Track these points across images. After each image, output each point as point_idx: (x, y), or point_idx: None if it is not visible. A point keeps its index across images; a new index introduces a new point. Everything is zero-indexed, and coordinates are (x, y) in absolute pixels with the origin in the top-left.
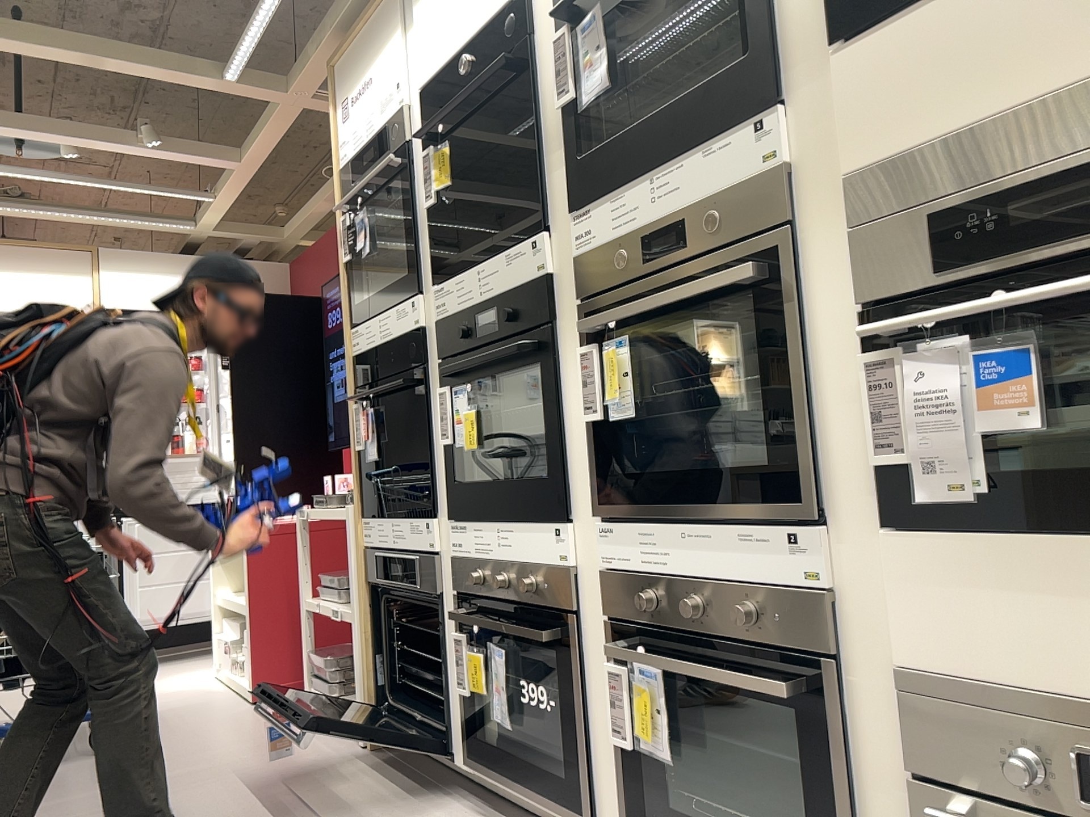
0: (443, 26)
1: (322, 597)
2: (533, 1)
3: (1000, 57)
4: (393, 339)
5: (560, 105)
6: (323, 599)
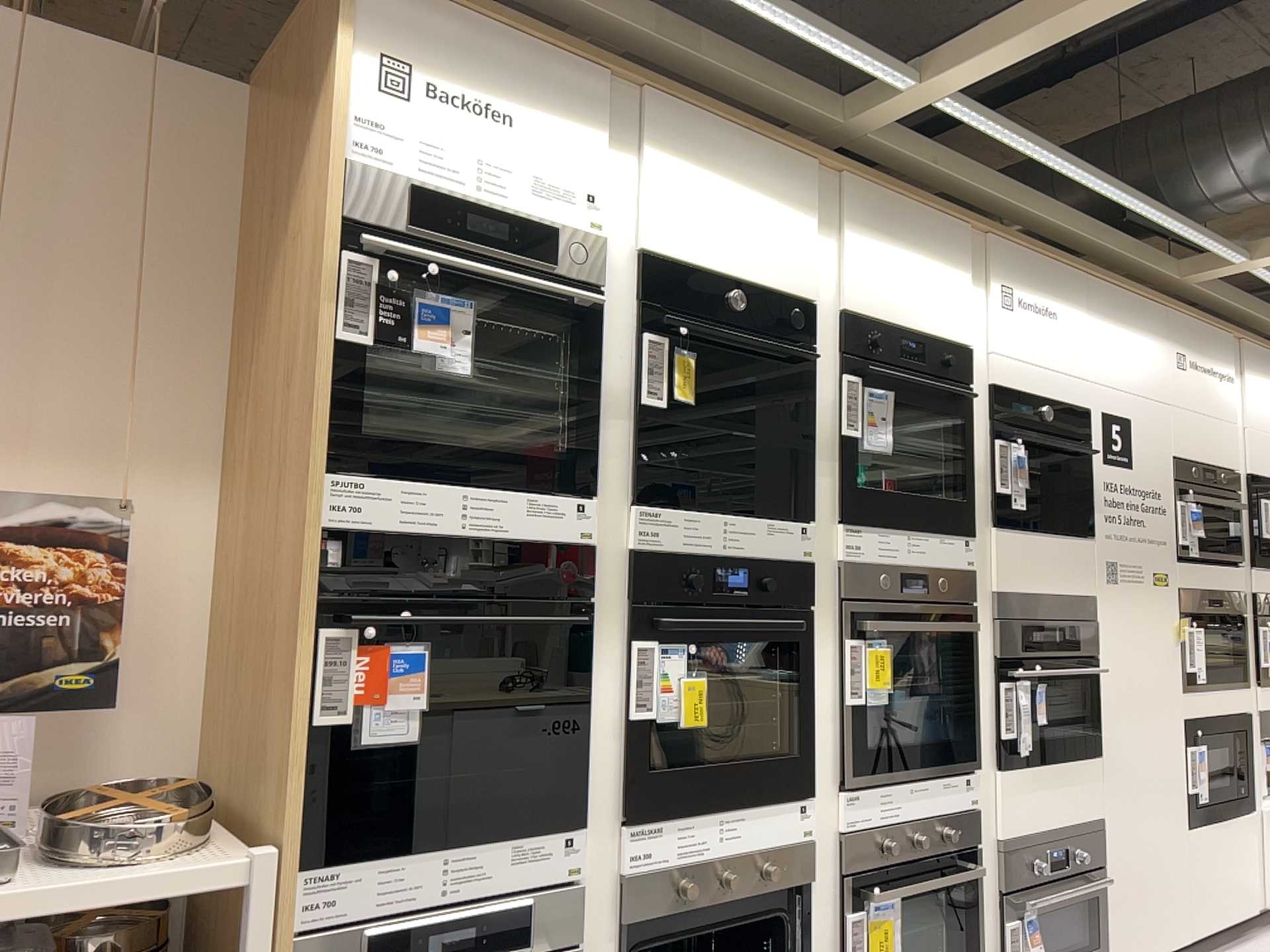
0: (705, 224)
1: None
2: (816, 317)
3: (1040, 571)
4: (498, 540)
5: (842, 430)
6: None
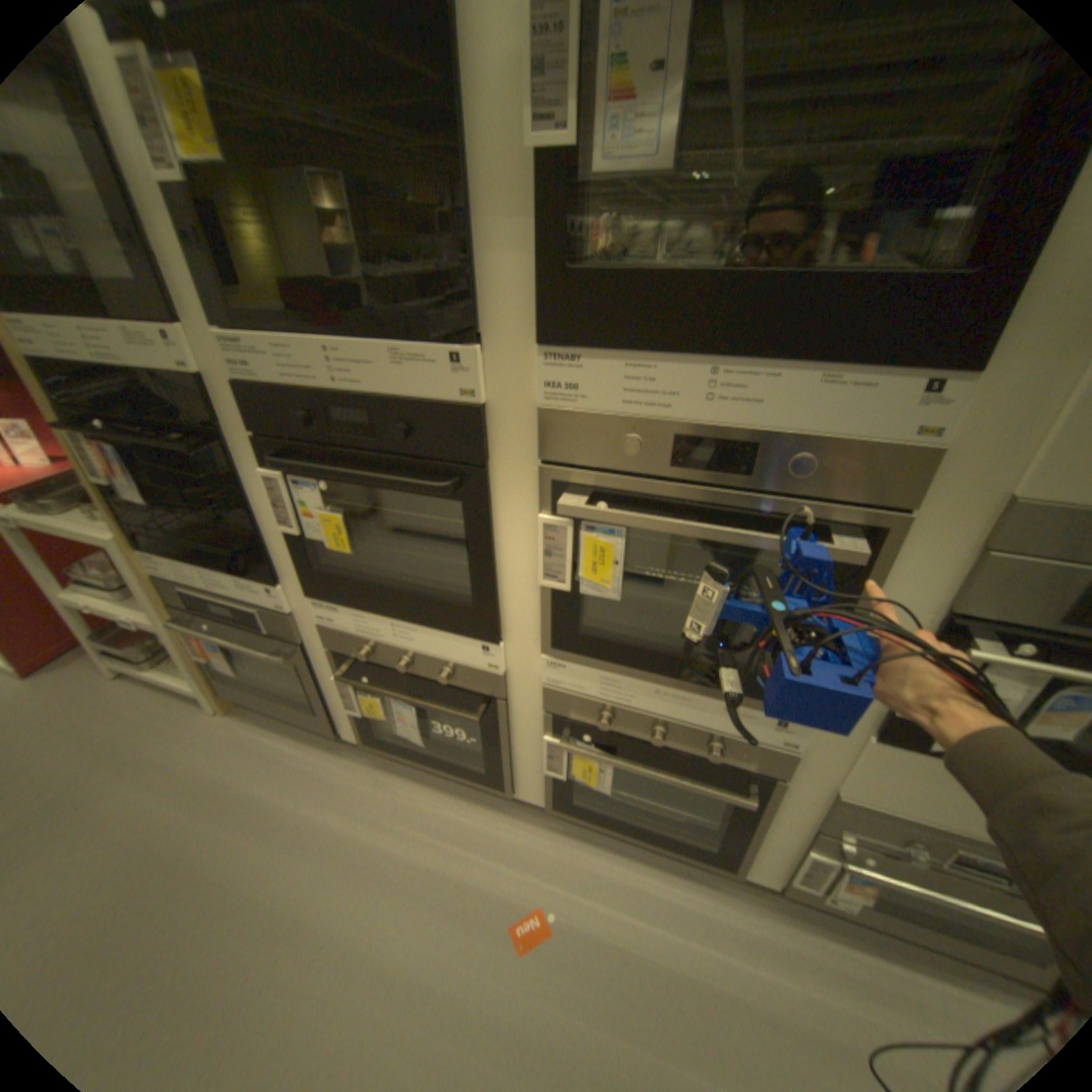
0: None
1: (80, 592)
2: None
3: None
4: (127, 368)
5: (532, 134)
6: (85, 596)
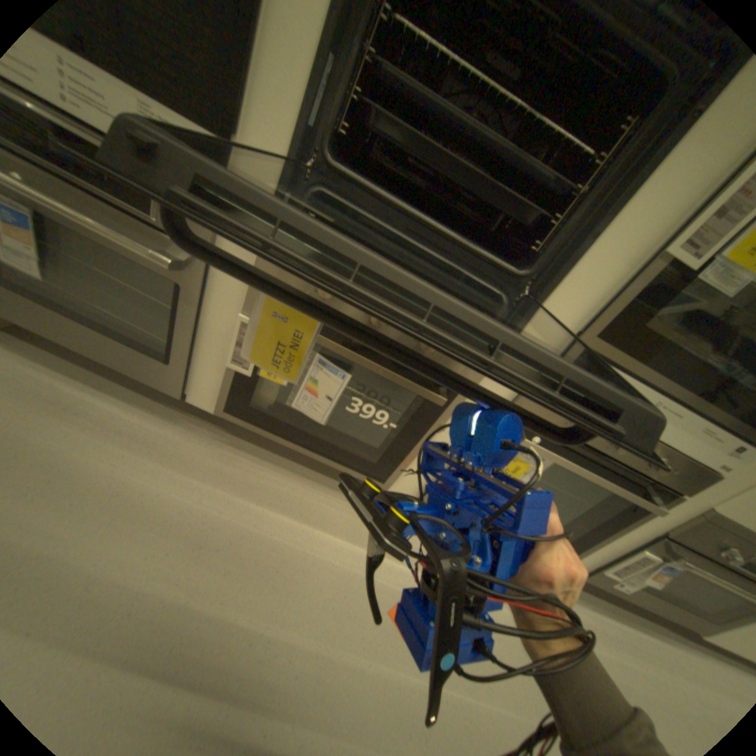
0: None
1: None
2: None
3: None
4: None
5: None
6: None
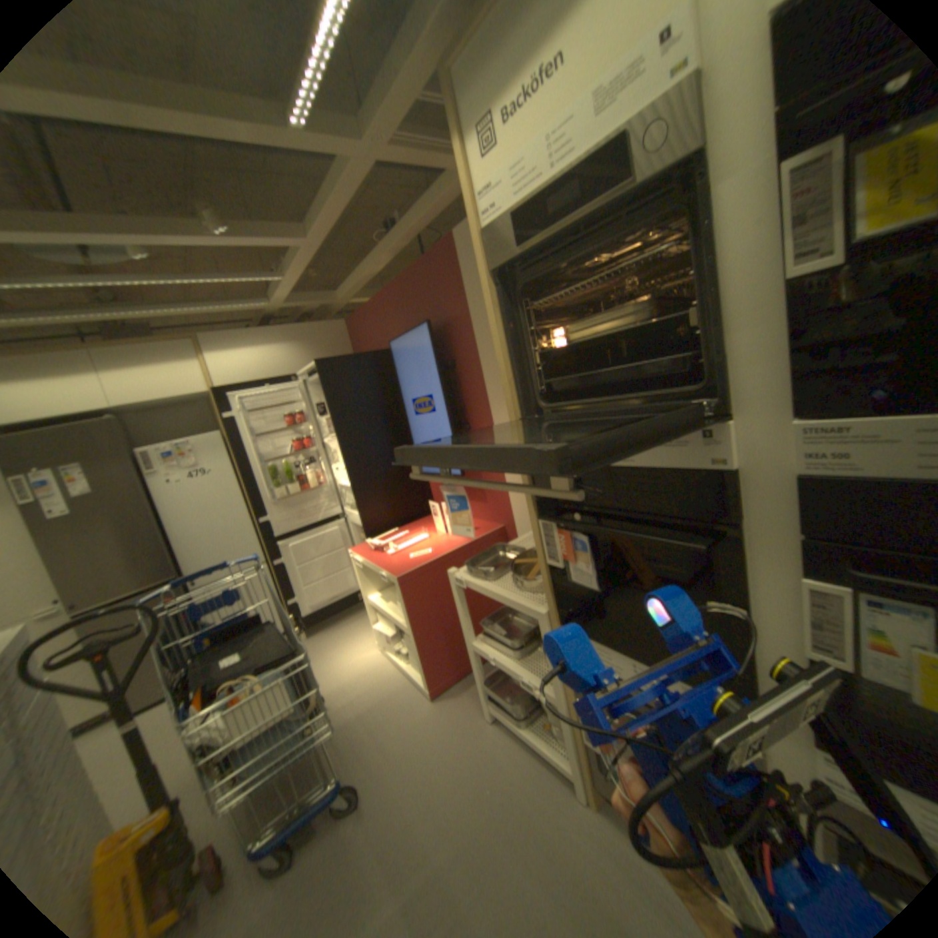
0: None
1: (486, 643)
2: None
3: None
4: (632, 467)
5: None
6: (490, 648)
